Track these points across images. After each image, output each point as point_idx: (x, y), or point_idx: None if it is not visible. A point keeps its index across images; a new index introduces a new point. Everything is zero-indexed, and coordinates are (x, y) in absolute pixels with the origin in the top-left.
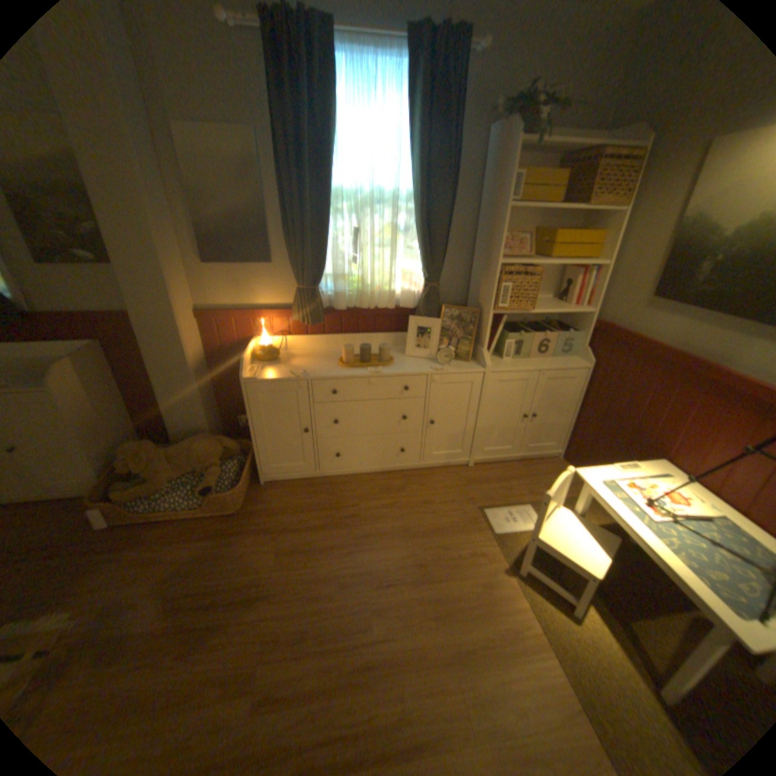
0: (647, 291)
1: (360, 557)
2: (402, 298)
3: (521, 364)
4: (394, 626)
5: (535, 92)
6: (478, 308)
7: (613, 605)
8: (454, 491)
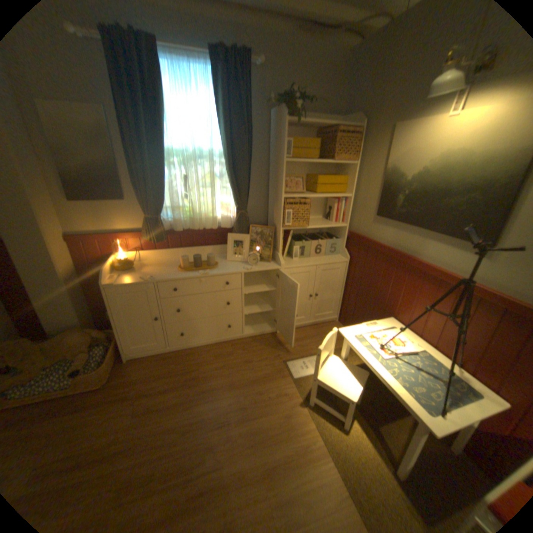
0: (373, 213)
1: (198, 409)
2: (222, 221)
3: (304, 262)
4: (221, 458)
5: (294, 91)
6: (273, 226)
7: (368, 417)
8: (267, 352)
